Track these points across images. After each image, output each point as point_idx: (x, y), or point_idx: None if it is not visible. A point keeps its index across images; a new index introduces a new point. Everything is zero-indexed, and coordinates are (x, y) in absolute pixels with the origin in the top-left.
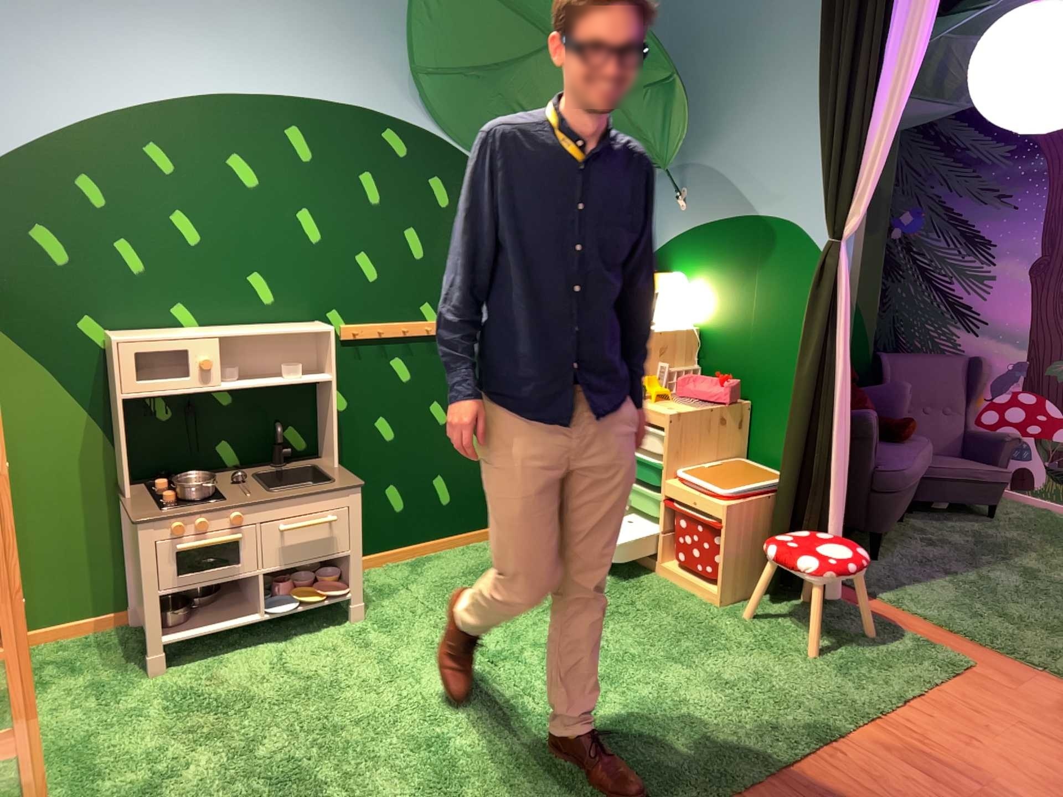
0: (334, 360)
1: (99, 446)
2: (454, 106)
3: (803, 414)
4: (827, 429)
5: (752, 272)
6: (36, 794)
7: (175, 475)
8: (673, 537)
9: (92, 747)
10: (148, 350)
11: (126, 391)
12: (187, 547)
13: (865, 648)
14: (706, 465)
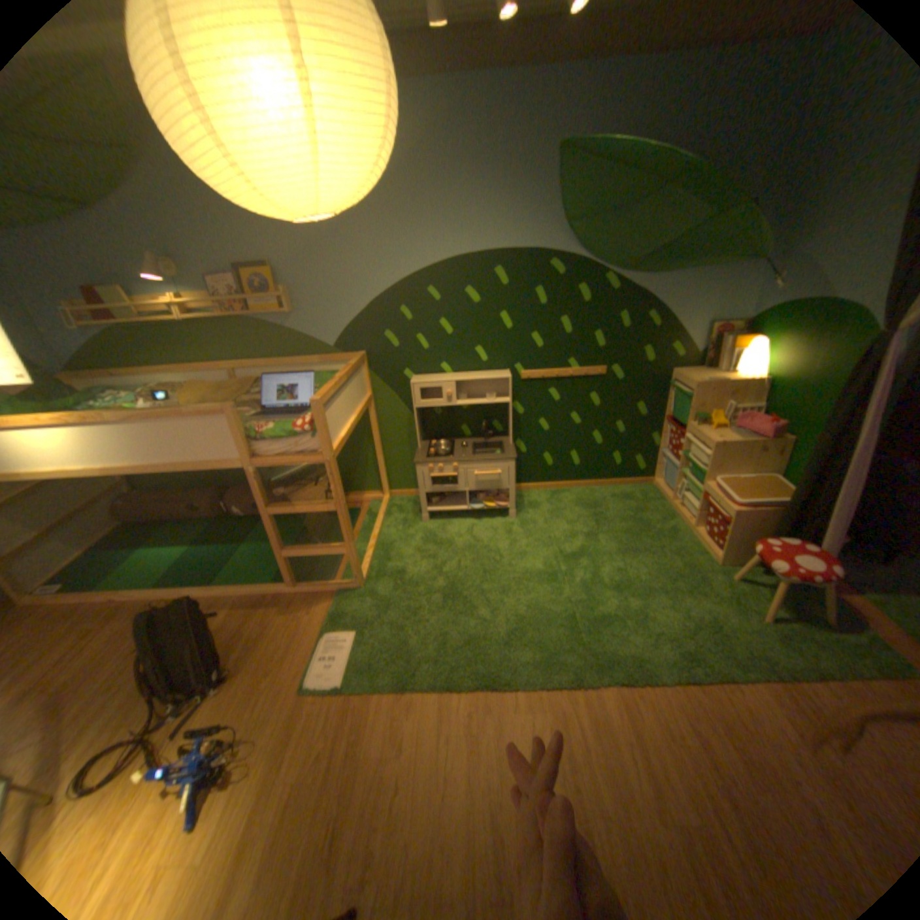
0: (510, 394)
1: (413, 424)
2: (595, 239)
3: (816, 465)
4: (838, 477)
5: (820, 344)
6: (367, 562)
7: (443, 439)
8: (706, 515)
9: (392, 547)
10: (424, 388)
11: (416, 406)
12: (433, 476)
13: (817, 631)
14: (742, 477)
